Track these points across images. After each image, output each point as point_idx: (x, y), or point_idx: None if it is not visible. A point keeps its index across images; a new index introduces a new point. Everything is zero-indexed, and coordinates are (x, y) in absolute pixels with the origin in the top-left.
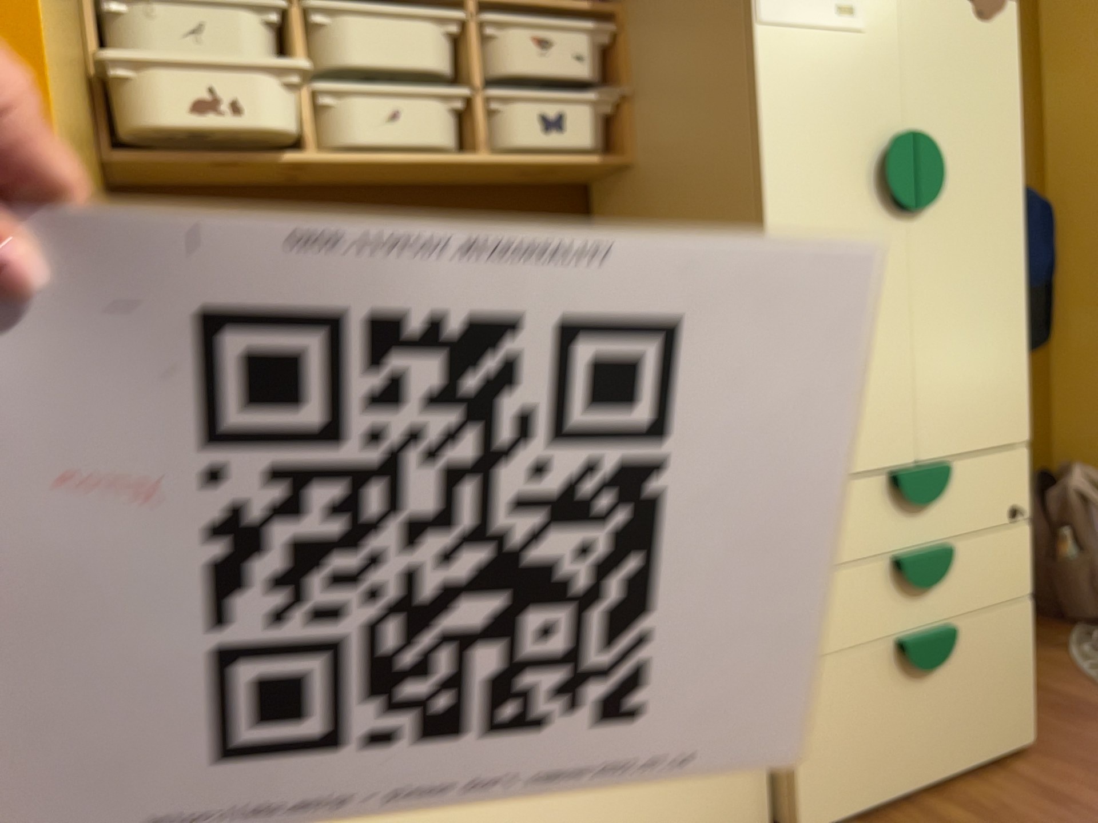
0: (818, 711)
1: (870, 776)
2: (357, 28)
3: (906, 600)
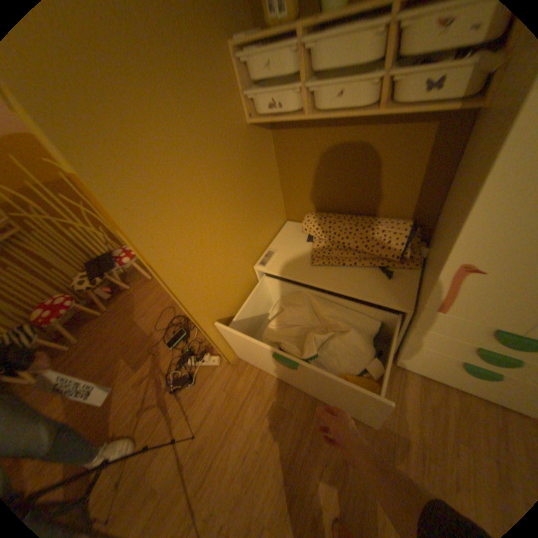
0: (413, 352)
1: (429, 372)
2: (326, 47)
3: (477, 357)
